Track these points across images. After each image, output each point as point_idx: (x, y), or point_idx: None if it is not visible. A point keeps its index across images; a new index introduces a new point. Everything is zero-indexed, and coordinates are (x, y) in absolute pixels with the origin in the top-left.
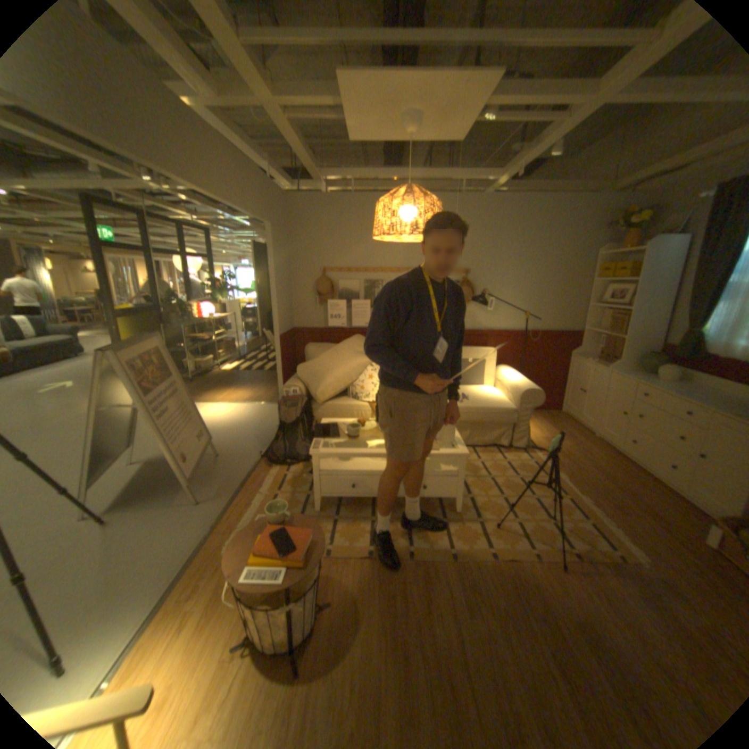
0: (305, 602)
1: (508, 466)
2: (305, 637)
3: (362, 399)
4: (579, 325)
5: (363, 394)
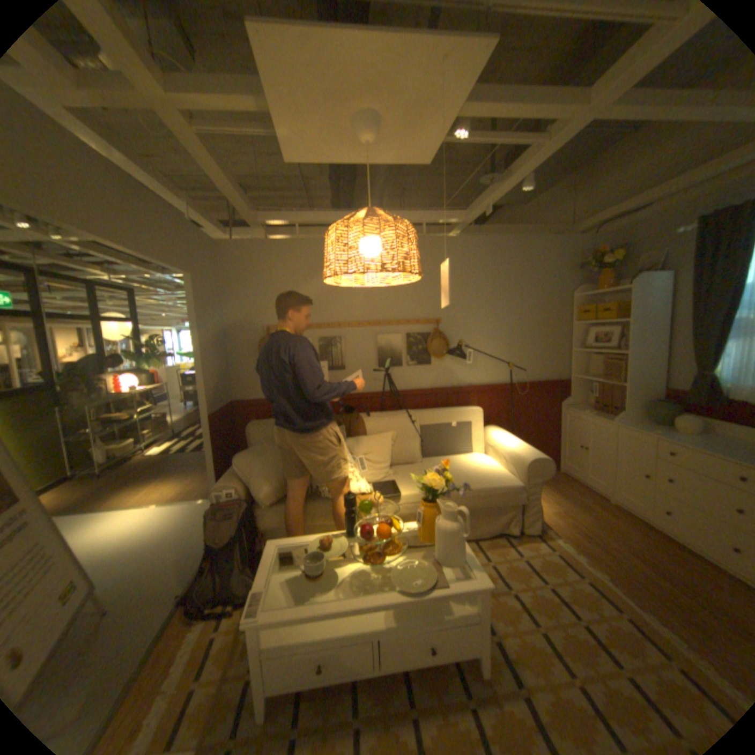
0: None
1: (529, 567)
2: None
3: (326, 494)
4: (565, 372)
5: (327, 487)
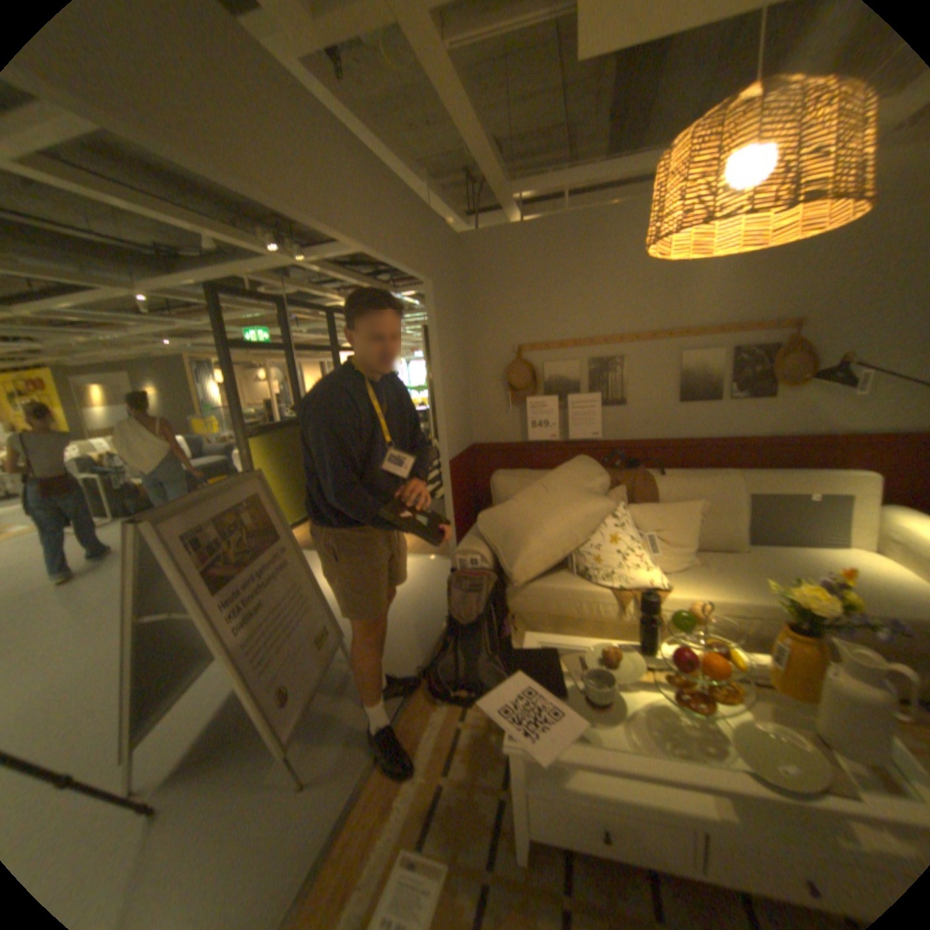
0: None
1: None
2: None
3: (600, 582)
4: None
5: (602, 573)
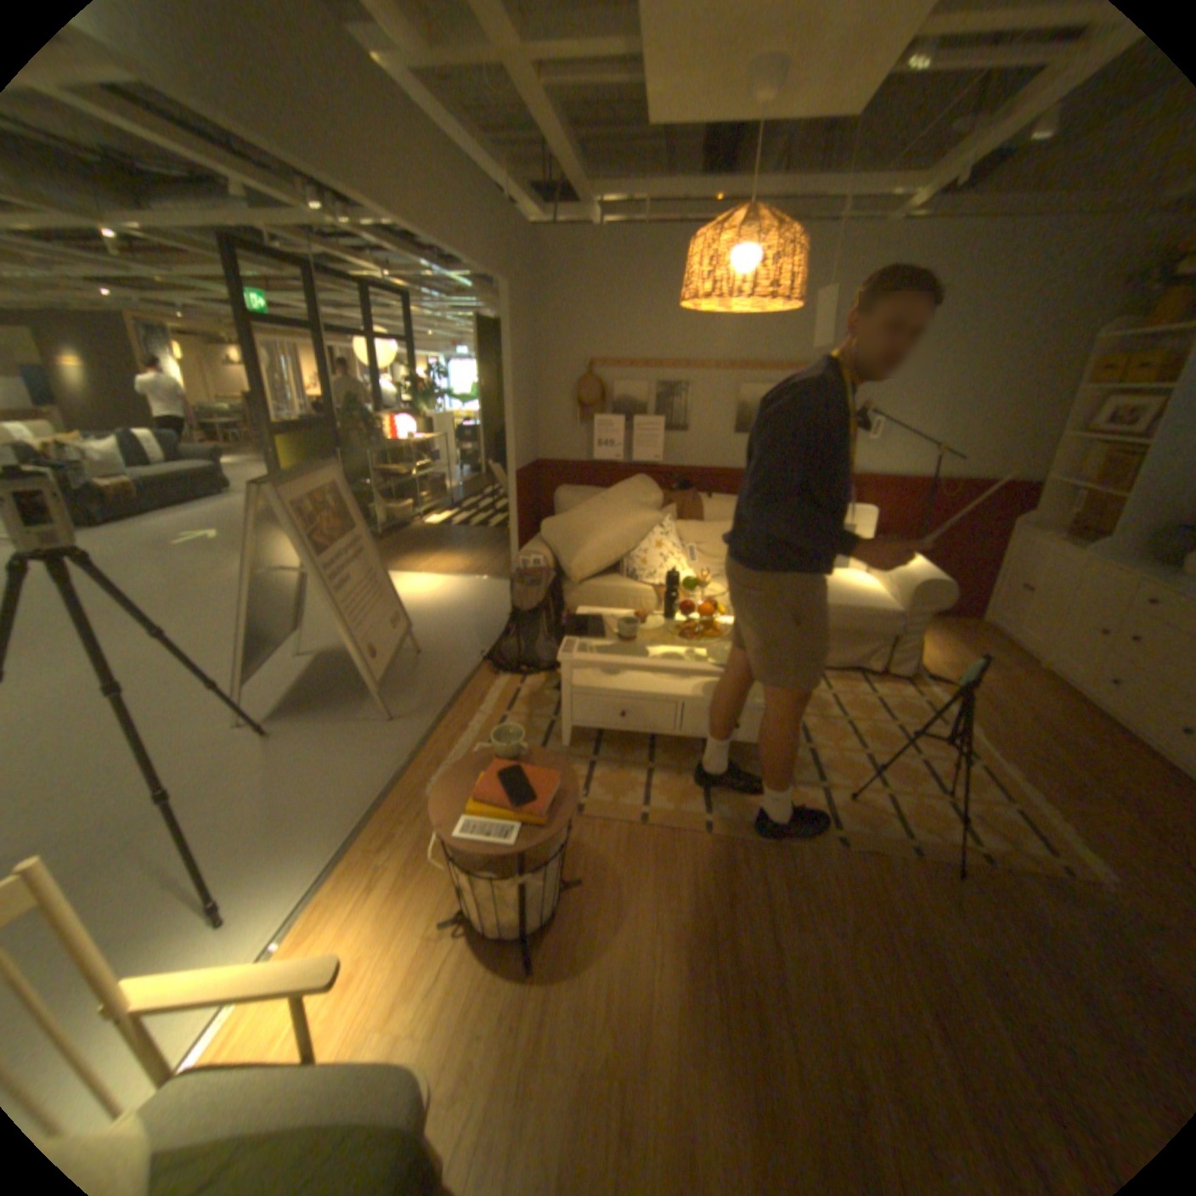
0: (546, 875)
1: (880, 704)
2: (544, 923)
3: (643, 580)
4: (1038, 471)
5: (645, 572)
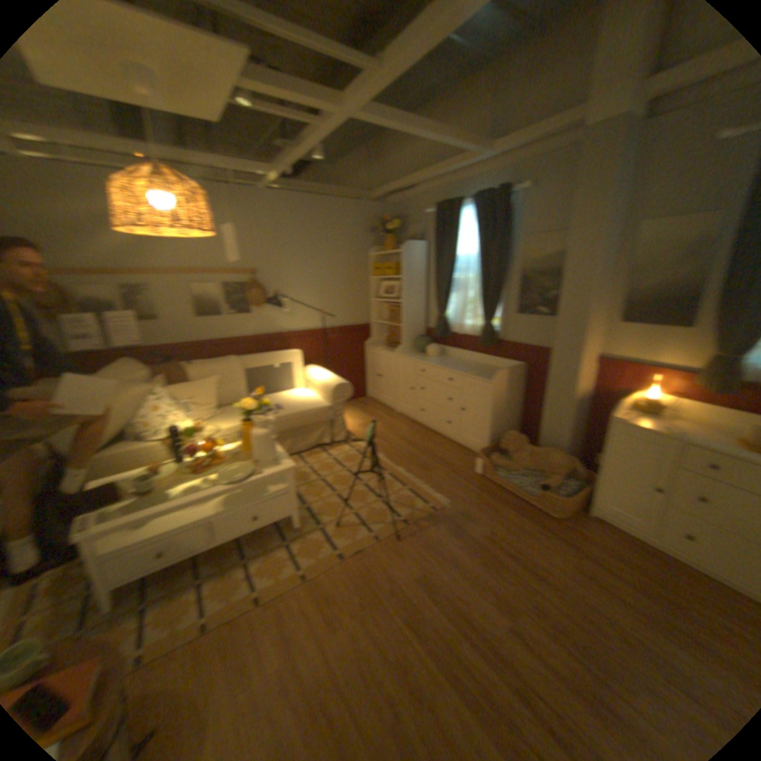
0: None
1: (333, 462)
2: None
3: (147, 440)
4: (365, 319)
5: (147, 433)
